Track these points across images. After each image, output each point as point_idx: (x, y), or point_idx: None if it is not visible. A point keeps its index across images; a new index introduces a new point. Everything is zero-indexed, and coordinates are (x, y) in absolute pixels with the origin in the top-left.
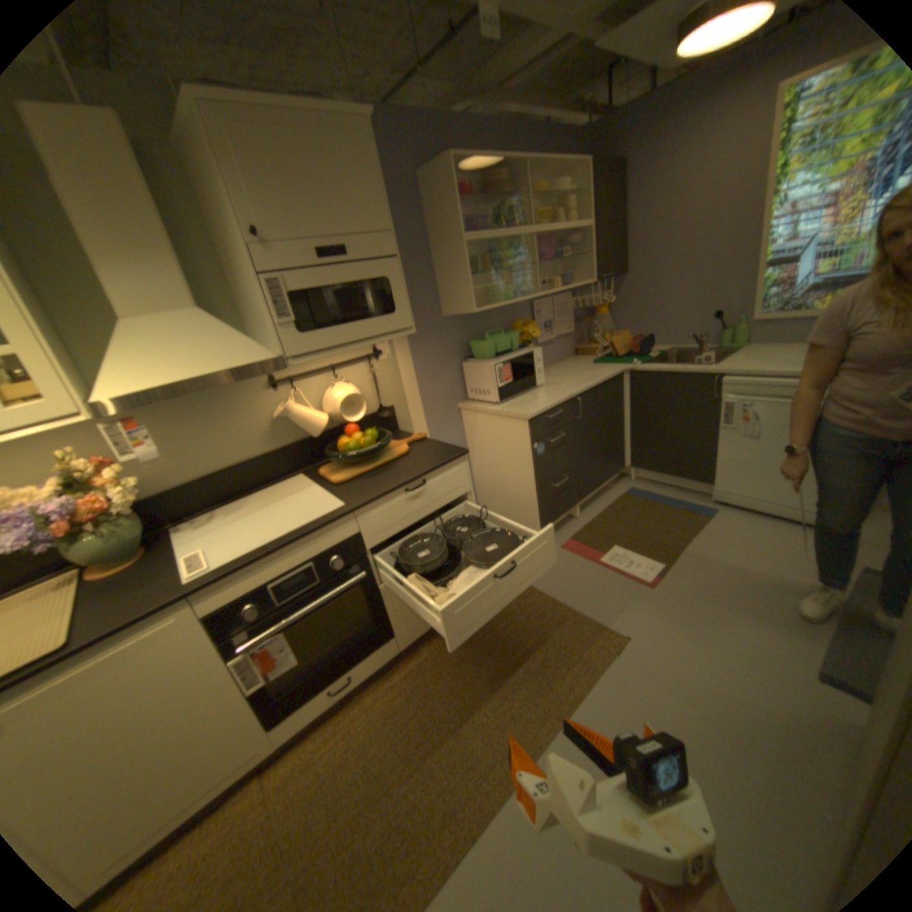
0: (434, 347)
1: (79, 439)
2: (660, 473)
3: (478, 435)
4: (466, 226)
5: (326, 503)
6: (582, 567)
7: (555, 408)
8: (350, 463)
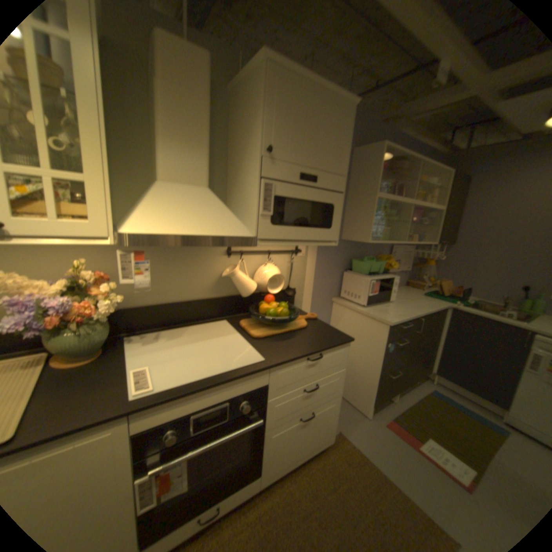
0: (331, 256)
1: (90, 252)
2: (461, 387)
3: (342, 322)
4: (380, 187)
5: (249, 352)
6: (405, 451)
7: (408, 322)
8: (264, 322)
